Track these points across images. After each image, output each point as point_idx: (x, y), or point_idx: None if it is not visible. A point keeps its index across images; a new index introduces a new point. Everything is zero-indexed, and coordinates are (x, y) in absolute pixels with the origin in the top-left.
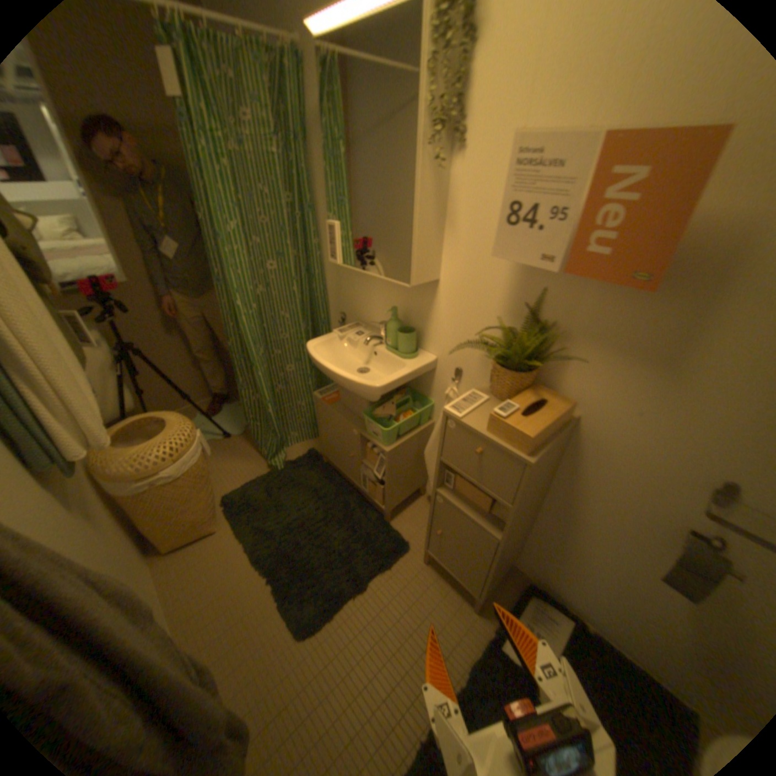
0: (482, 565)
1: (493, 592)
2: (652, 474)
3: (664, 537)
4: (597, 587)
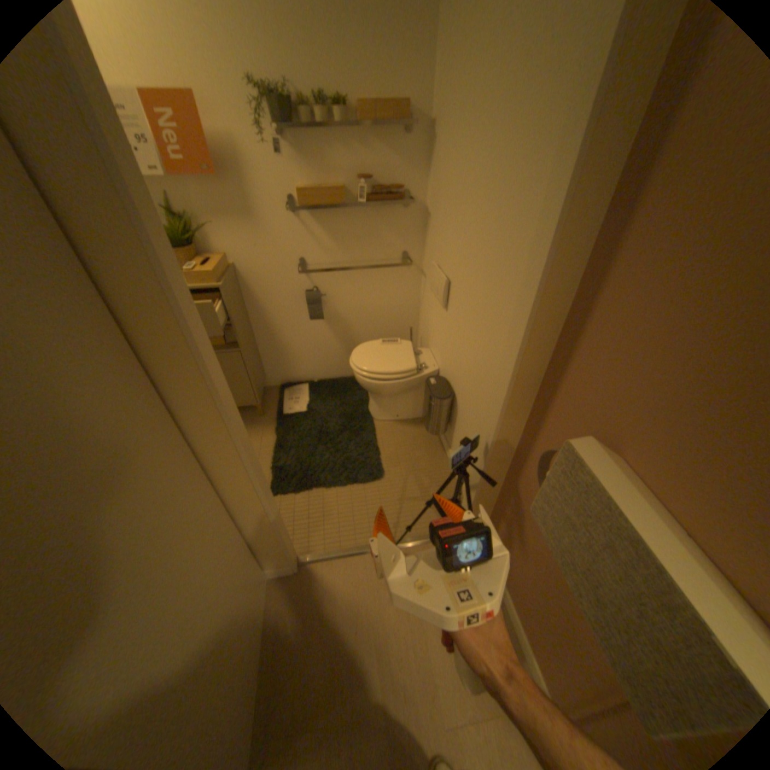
0: (243, 378)
1: (262, 398)
2: (278, 276)
3: (302, 305)
4: (302, 357)
